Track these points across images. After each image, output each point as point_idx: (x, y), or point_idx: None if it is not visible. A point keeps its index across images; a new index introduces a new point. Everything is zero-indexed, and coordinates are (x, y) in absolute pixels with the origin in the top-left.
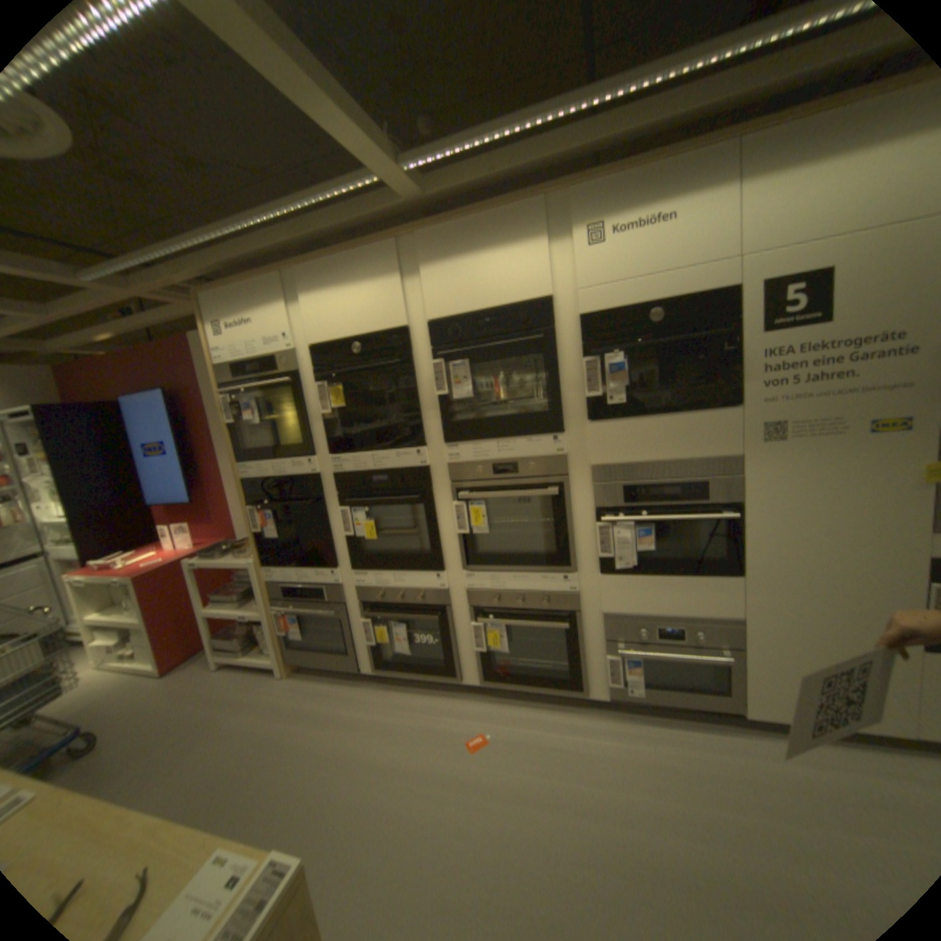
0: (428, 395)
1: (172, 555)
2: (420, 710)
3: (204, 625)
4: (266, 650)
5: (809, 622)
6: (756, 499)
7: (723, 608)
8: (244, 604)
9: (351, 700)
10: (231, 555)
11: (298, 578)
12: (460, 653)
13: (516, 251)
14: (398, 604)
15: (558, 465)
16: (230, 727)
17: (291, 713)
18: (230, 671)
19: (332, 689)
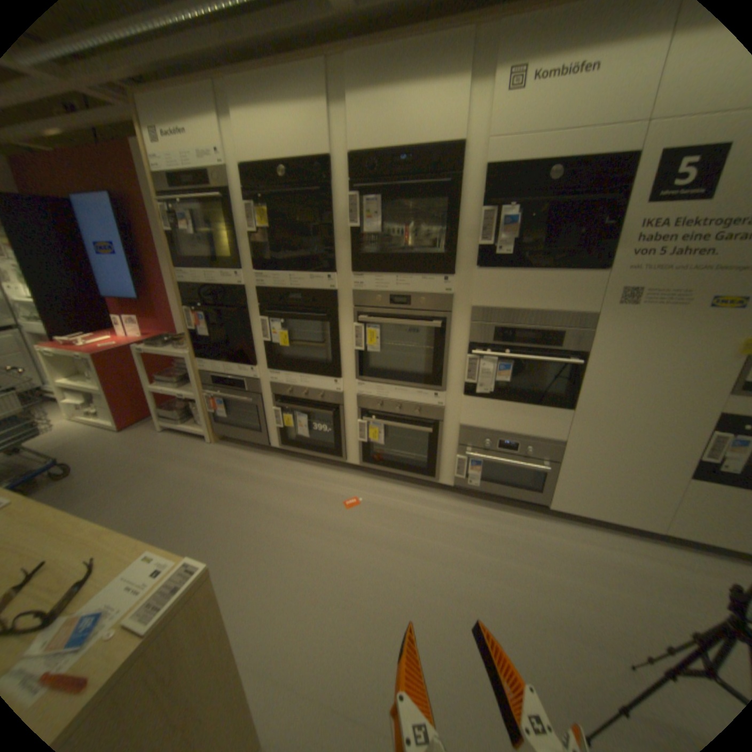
0: (342, 225)
1: (123, 340)
2: (313, 476)
3: (152, 397)
4: (199, 421)
5: (614, 449)
6: (600, 350)
7: (552, 431)
8: (182, 385)
9: (262, 464)
10: (171, 345)
11: (225, 369)
12: (347, 440)
13: (439, 86)
14: (302, 399)
15: (444, 302)
16: (171, 471)
17: (217, 467)
18: (172, 433)
19: (248, 455)
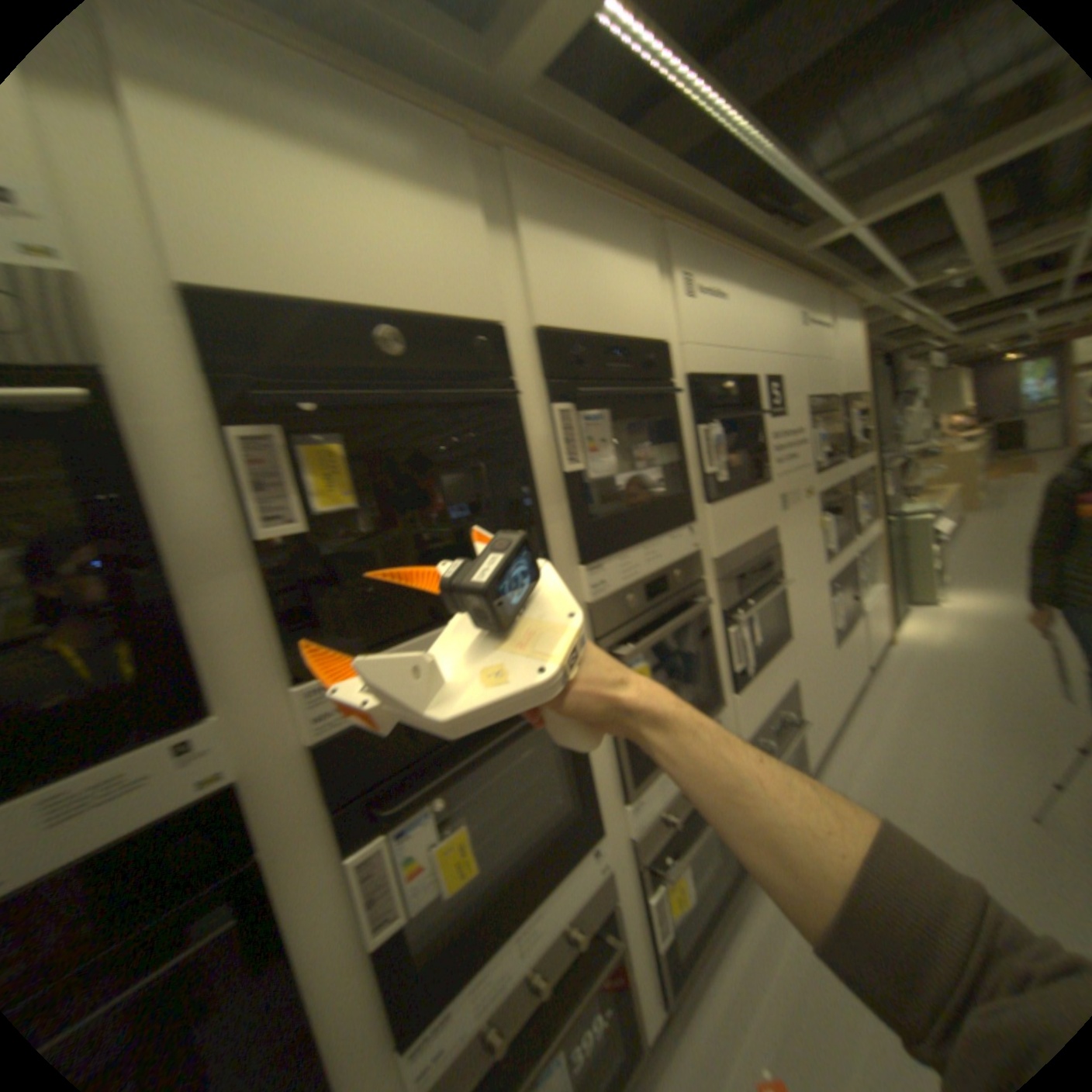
0: (546, 471)
1: None
2: None
3: None
4: None
5: (812, 661)
6: (786, 565)
7: (789, 678)
8: None
9: None
10: None
11: None
12: (632, 990)
13: (637, 268)
14: (531, 1010)
15: (697, 565)
16: None
17: None
18: None
19: None
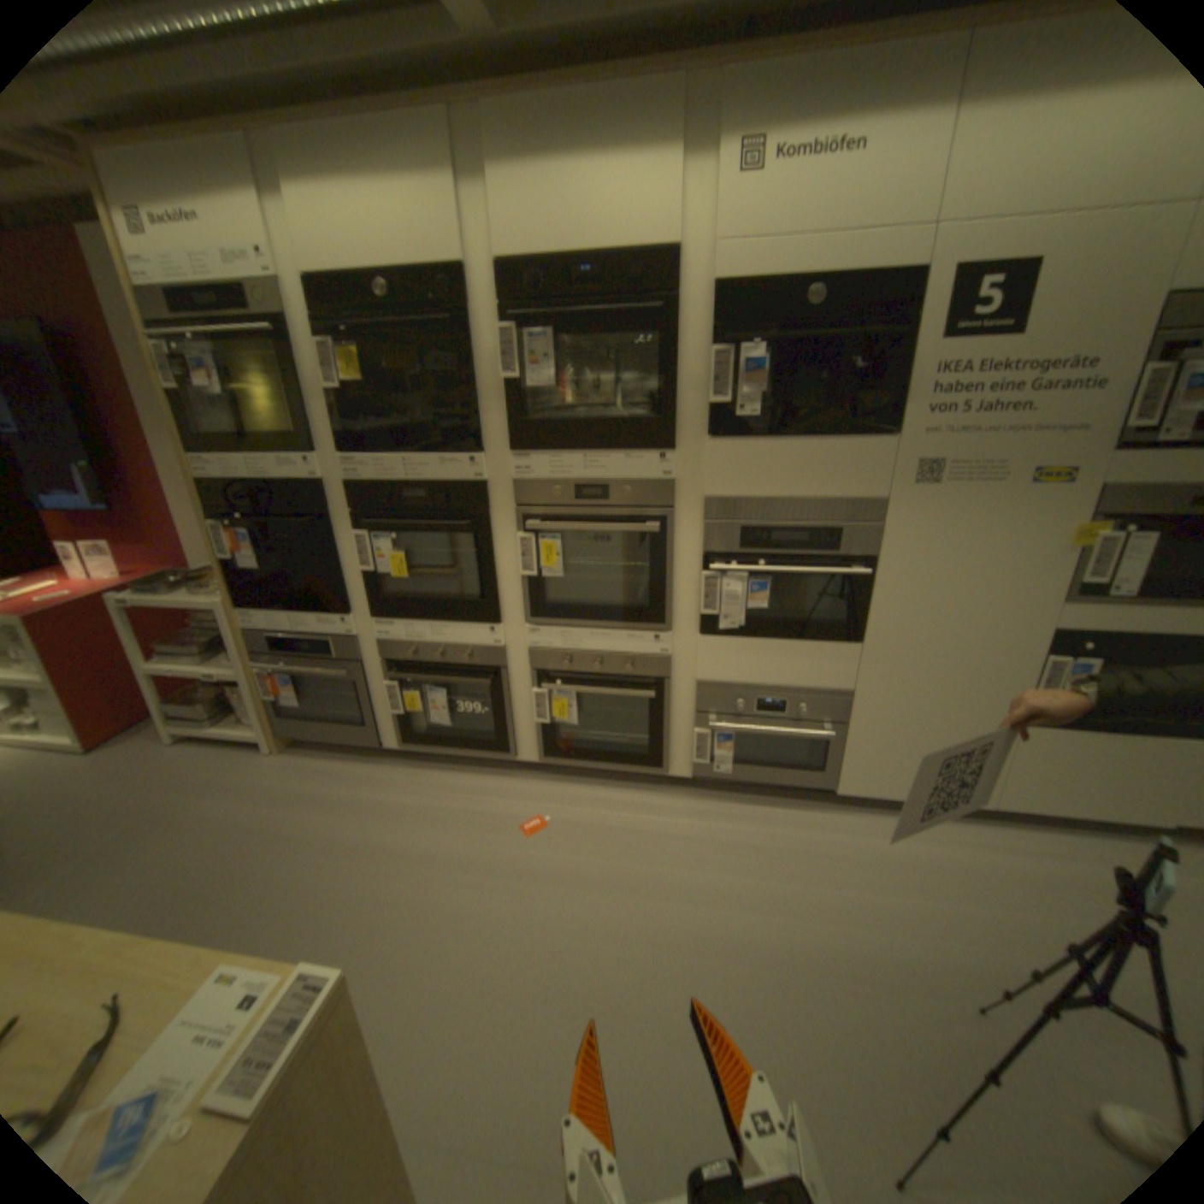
0: (490, 377)
1: (87, 585)
2: (462, 789)
3: (149, 684)
4: (247, 718)
5: (920, 695)
6: (892, 553)
7: (832, 677)
8: (211, 658)
9: (370, 779)
10: (185, 590)
11: (293, 625)
12: (516, 723)
13: (636, 162)
14: (437, 663)
15: (662, 493)
16: (202, 813)
17: (289, 795)
18: (195, 744)
19: (343, 767)
